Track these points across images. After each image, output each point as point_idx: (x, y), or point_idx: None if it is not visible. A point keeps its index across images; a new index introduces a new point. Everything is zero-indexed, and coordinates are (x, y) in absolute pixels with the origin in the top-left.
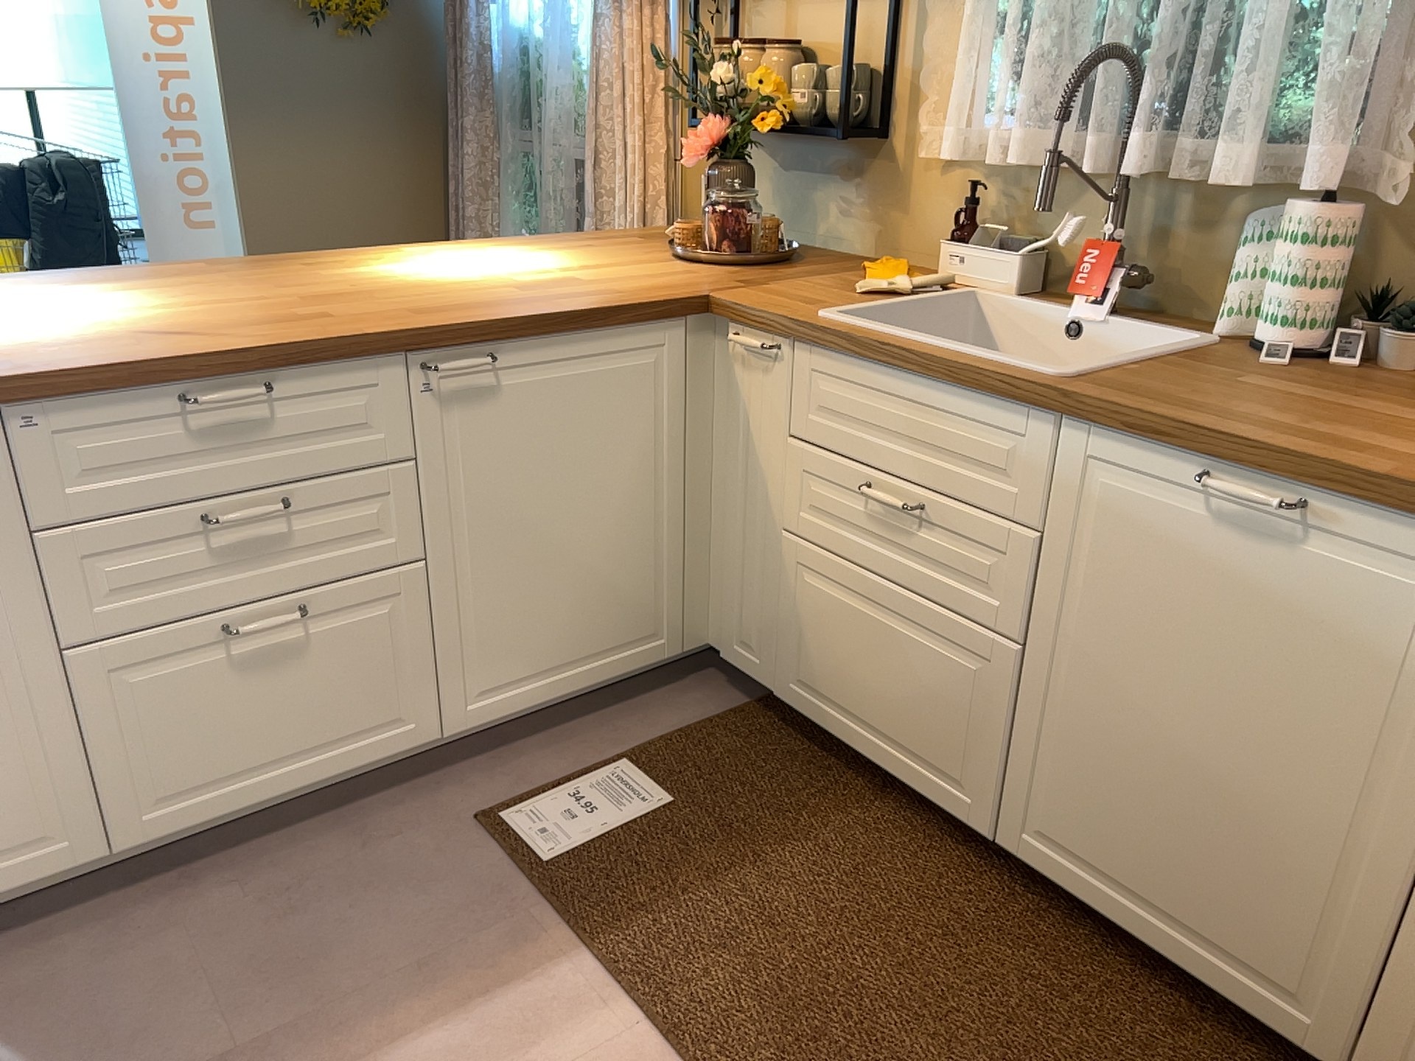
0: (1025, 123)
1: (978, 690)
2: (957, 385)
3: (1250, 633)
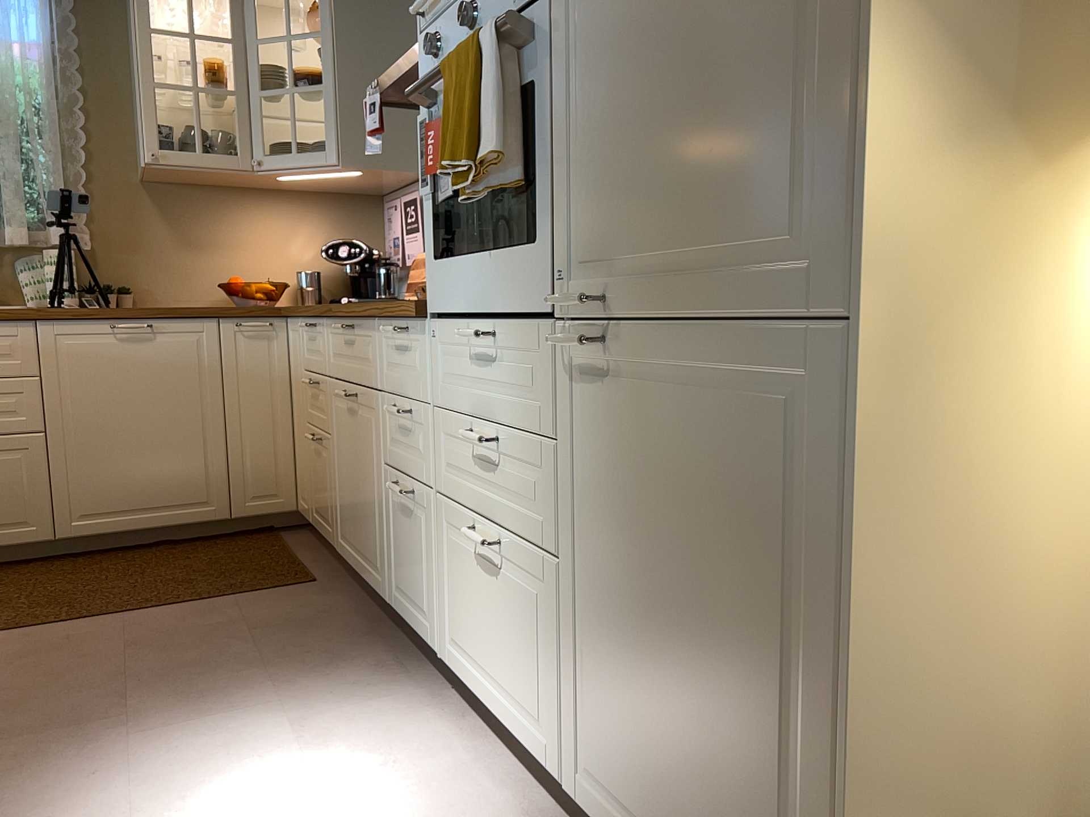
0: None
1: (23, 467)
2: None
3: (146, 377)
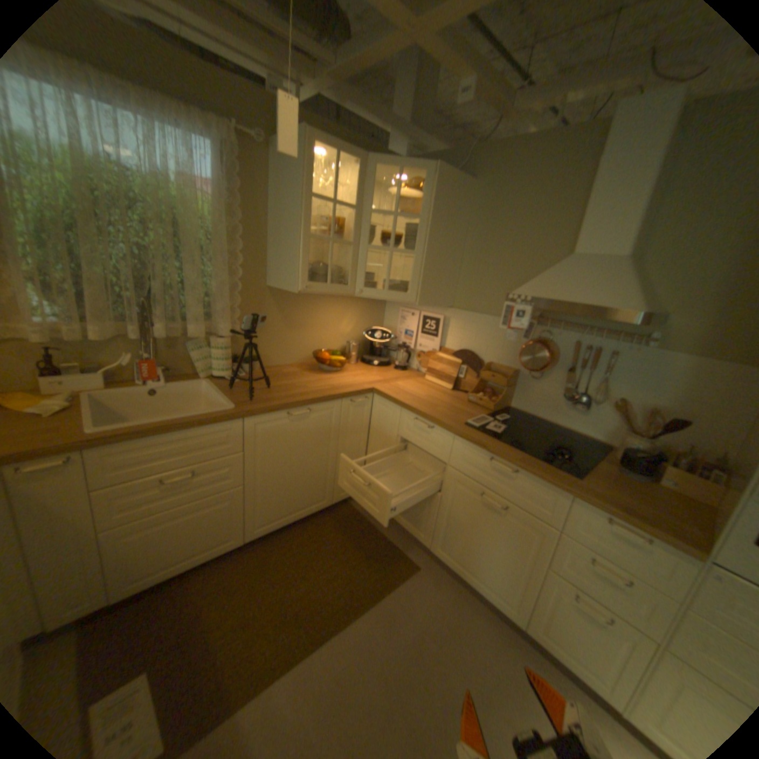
0: (94, 324)
1: (229, 510)
2: (198, 428)
3: (302, 441)
